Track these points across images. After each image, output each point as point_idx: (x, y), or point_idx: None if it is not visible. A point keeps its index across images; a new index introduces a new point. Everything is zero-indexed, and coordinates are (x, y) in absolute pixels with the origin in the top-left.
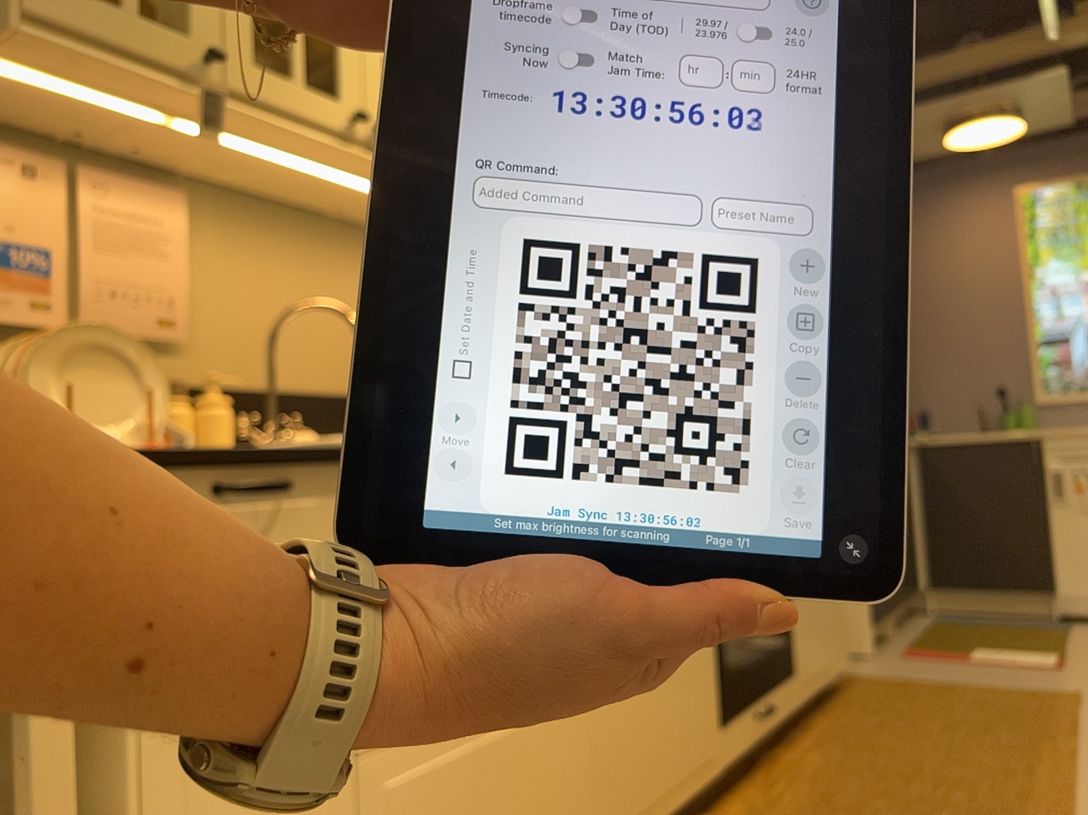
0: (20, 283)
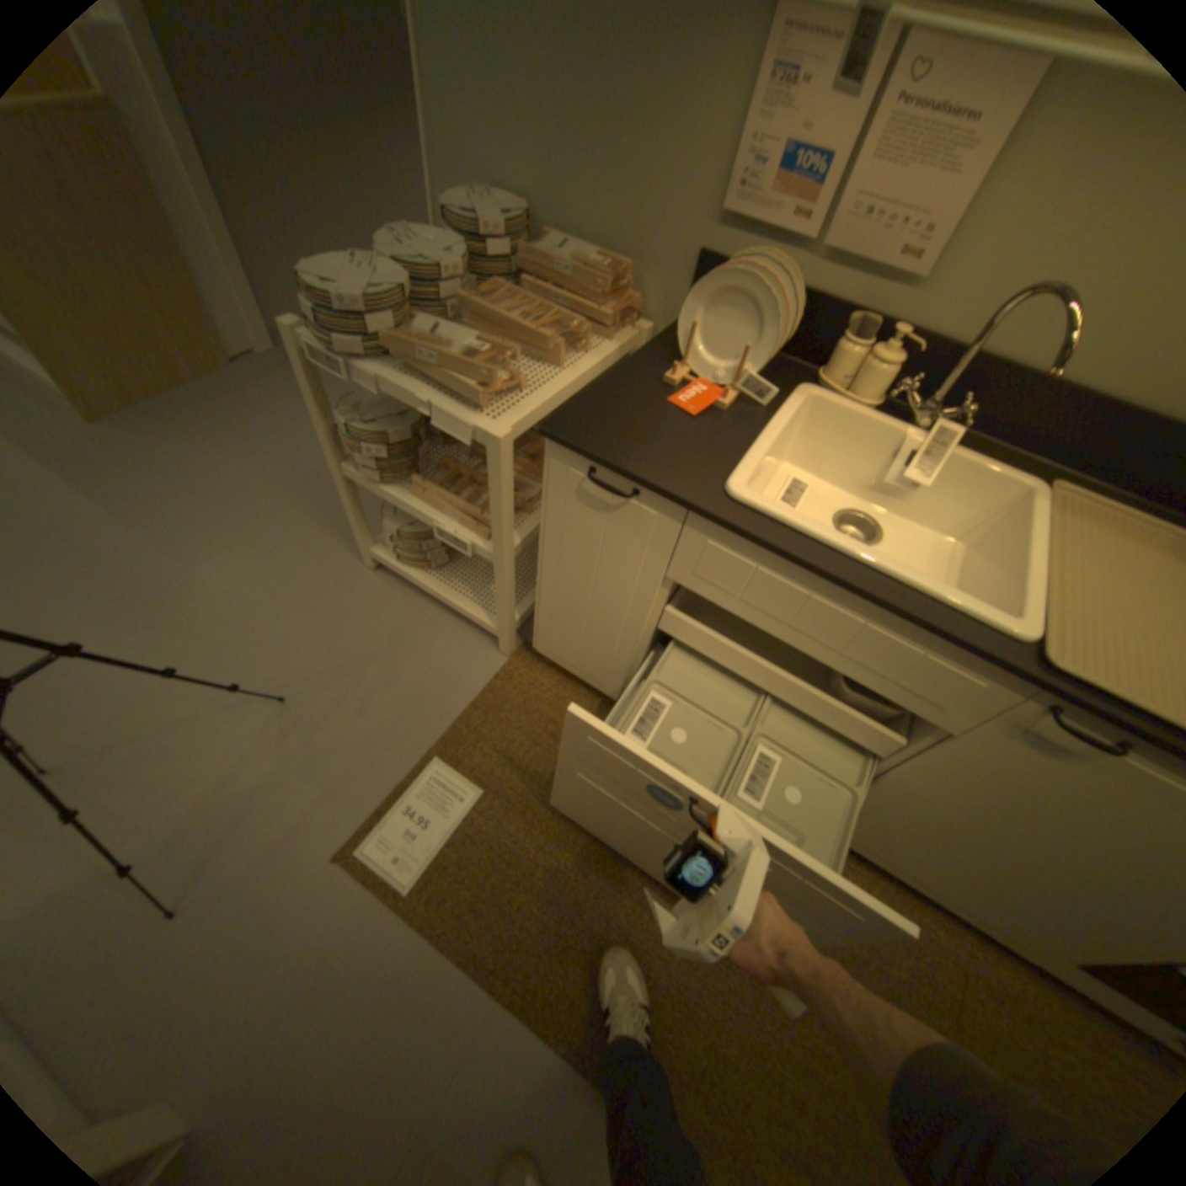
0: (797, 188)
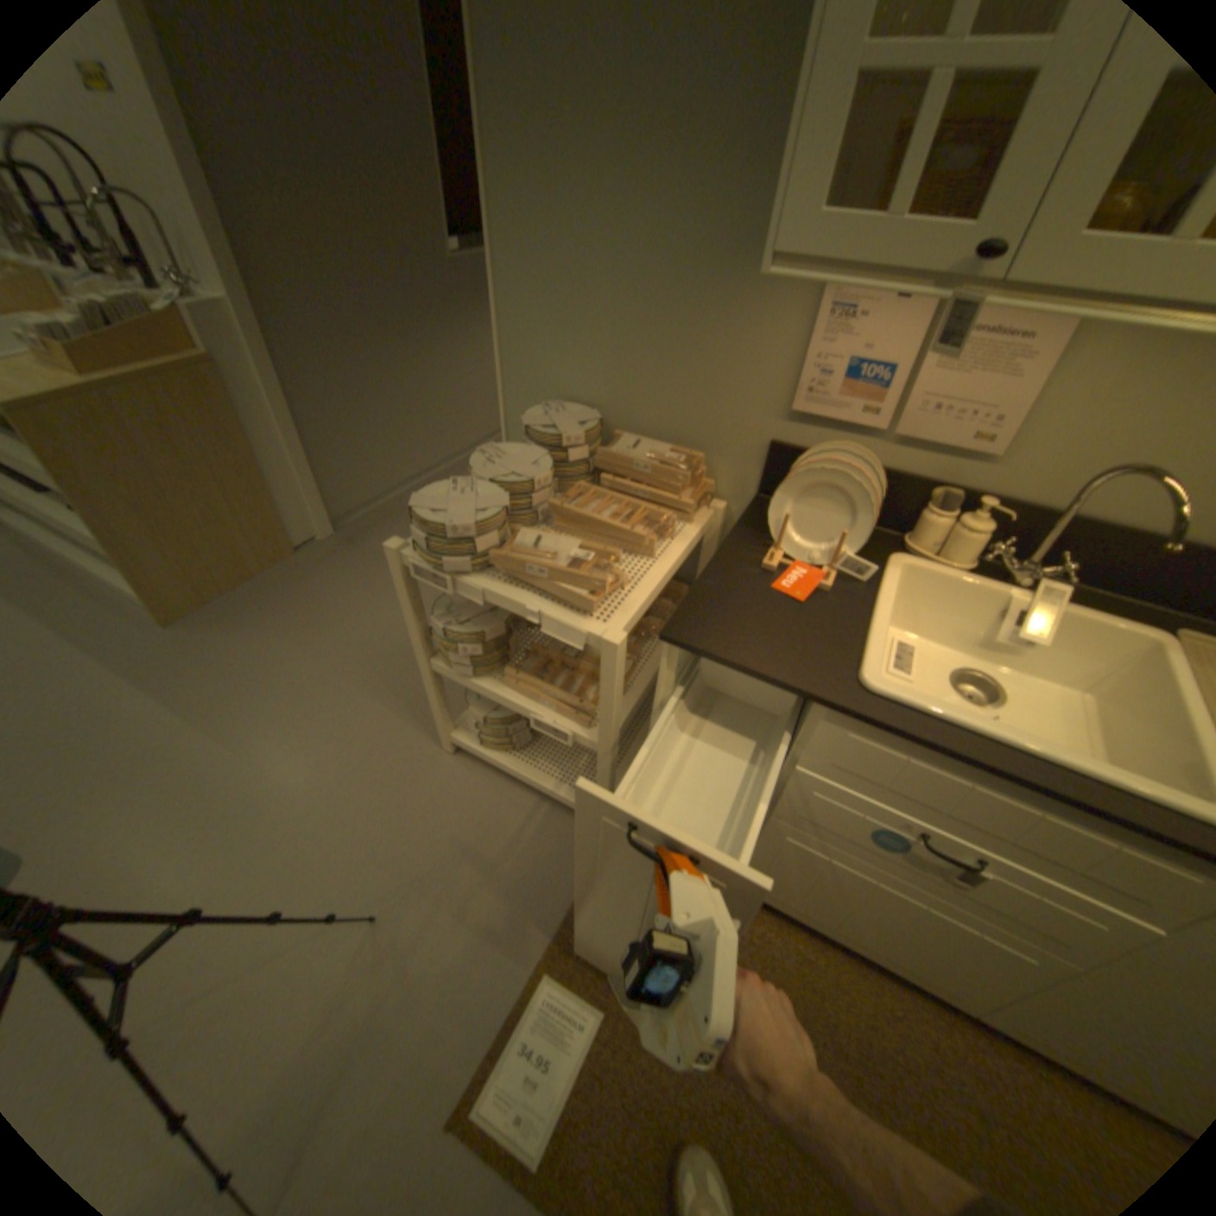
0: (864, 392)
